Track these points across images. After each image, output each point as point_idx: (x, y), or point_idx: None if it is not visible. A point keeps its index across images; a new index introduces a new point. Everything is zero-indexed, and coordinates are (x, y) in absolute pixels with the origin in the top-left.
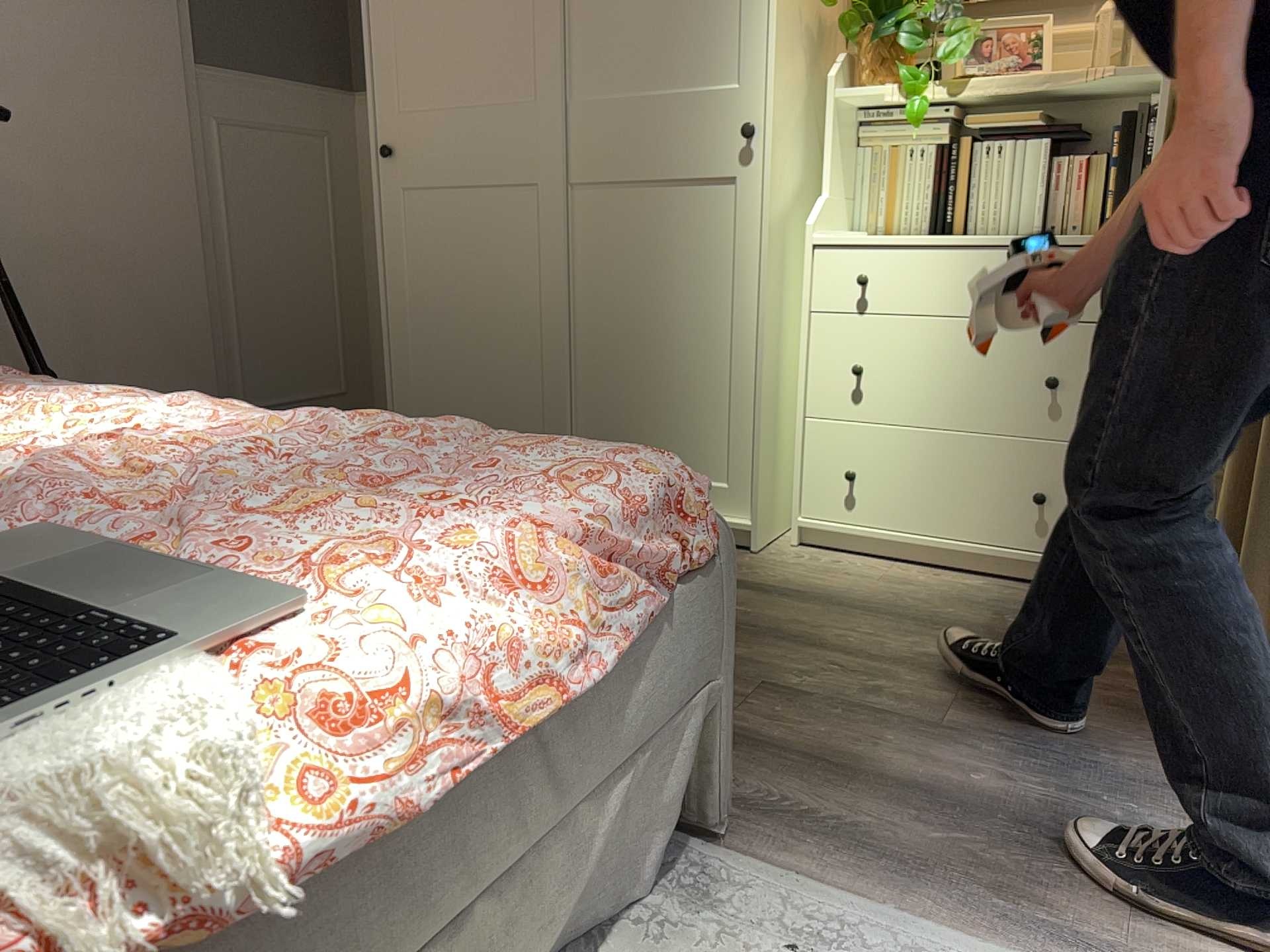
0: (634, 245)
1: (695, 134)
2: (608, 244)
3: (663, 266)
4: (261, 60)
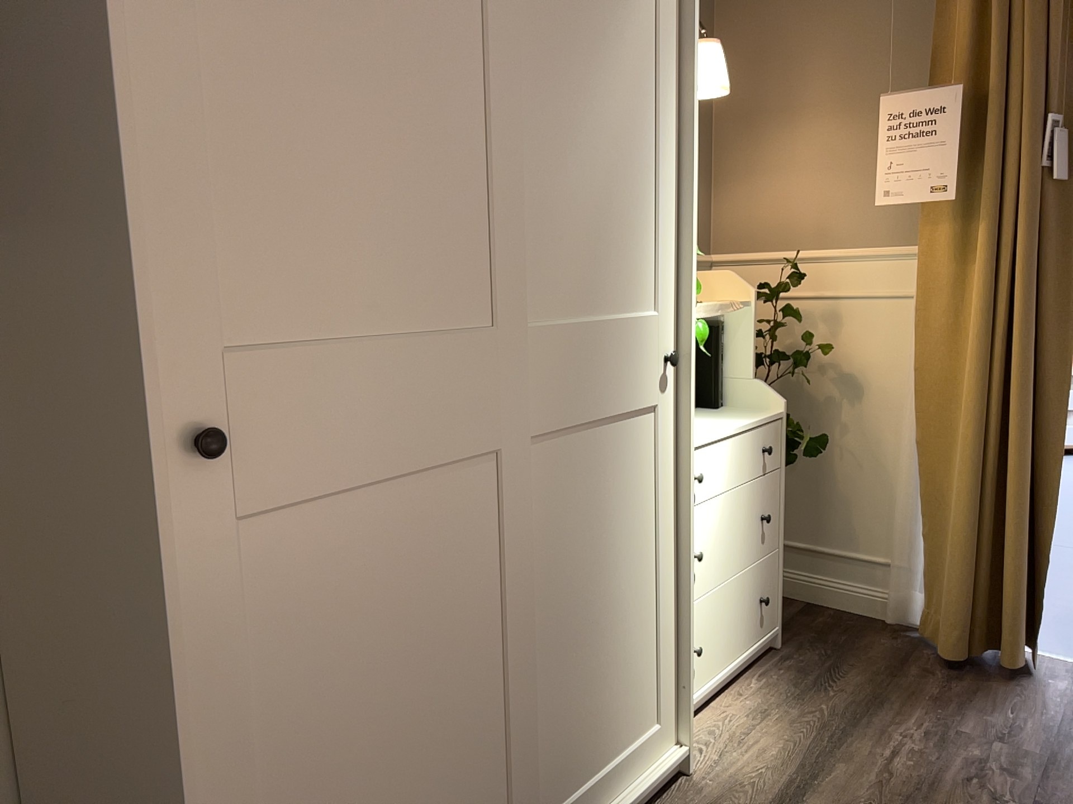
0: (582, 492)
1: (627, 364)
2: (560, 500)
3: (604, 507)
4: None
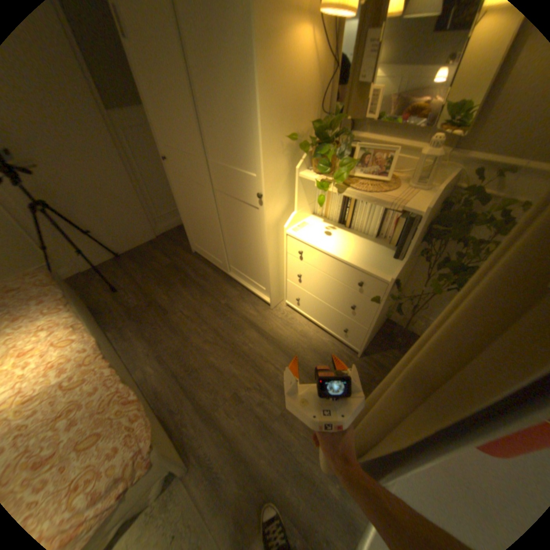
0: (233, 215)
1: (244, 187)
2: (227, 212)
3: (242, 225)
4: (130, 99)
